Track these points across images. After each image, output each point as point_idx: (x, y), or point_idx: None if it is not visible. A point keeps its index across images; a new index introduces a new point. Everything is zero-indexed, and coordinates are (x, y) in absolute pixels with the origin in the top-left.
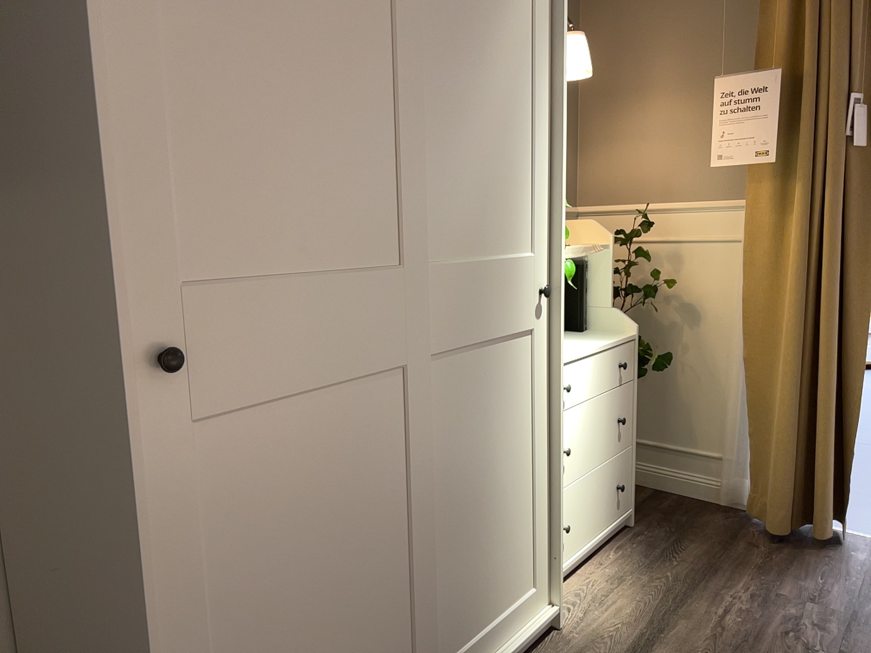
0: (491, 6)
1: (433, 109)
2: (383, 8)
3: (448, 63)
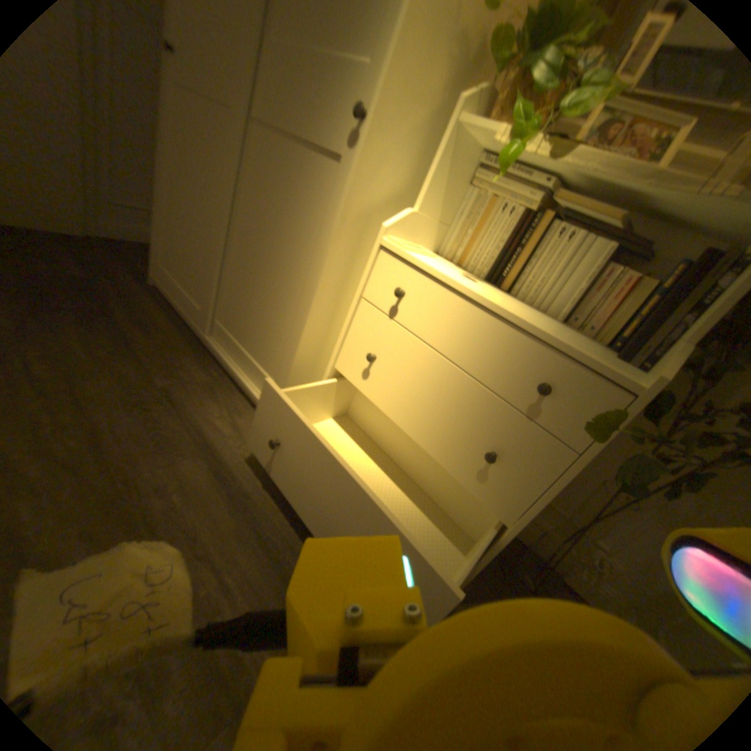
0: None
1: None
2: None
3: None
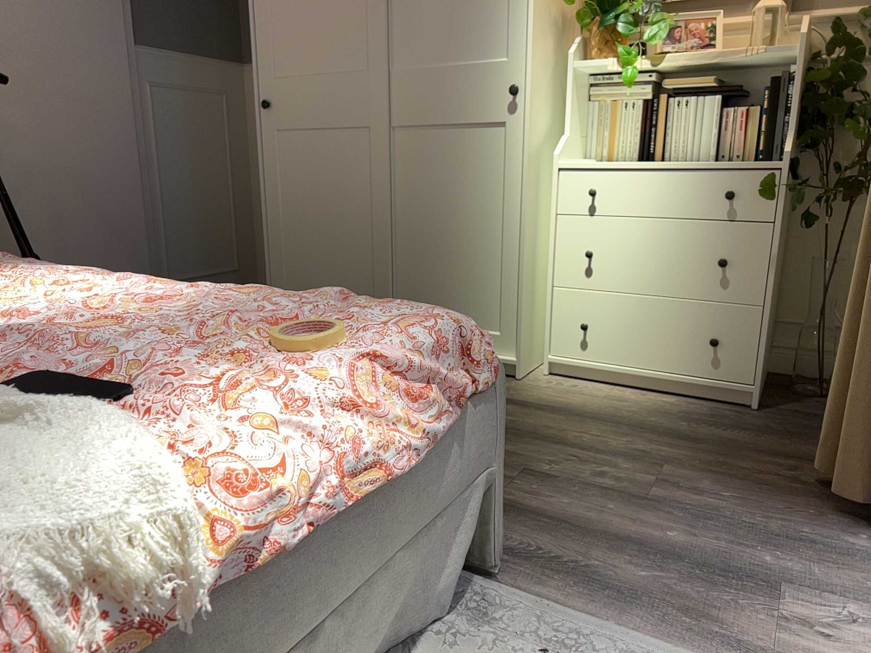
0: None
1: None
2: None
3: None
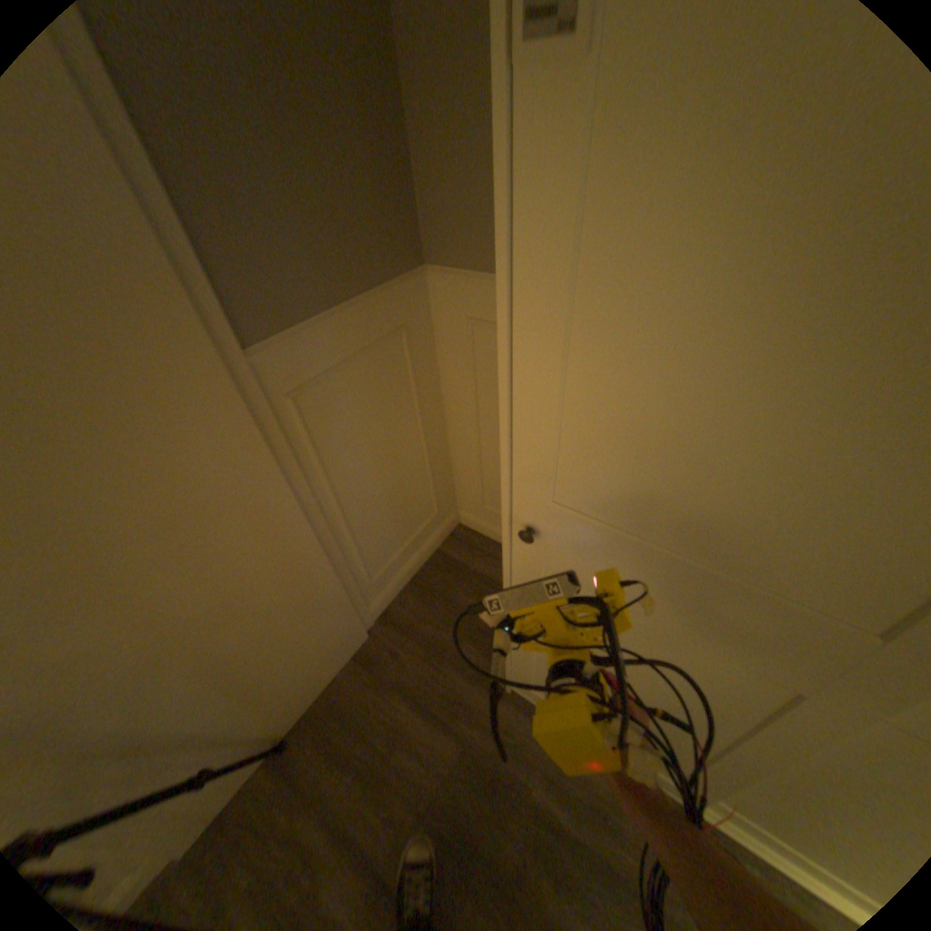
0: None
1: None
2: None
3: None
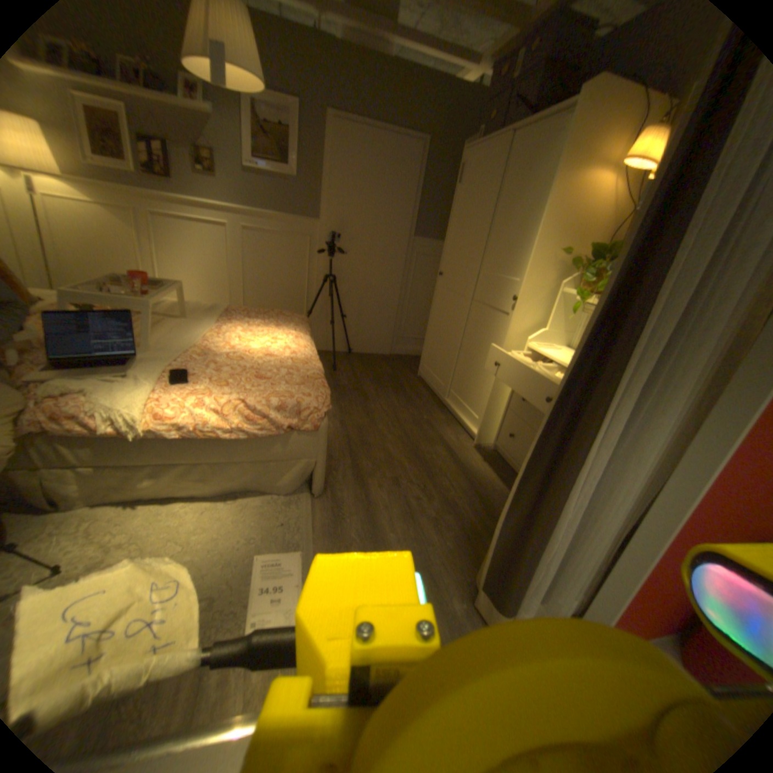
0: (532, 171)
1: (499, 220)
2: (488, 195)
3: (508, 203)
